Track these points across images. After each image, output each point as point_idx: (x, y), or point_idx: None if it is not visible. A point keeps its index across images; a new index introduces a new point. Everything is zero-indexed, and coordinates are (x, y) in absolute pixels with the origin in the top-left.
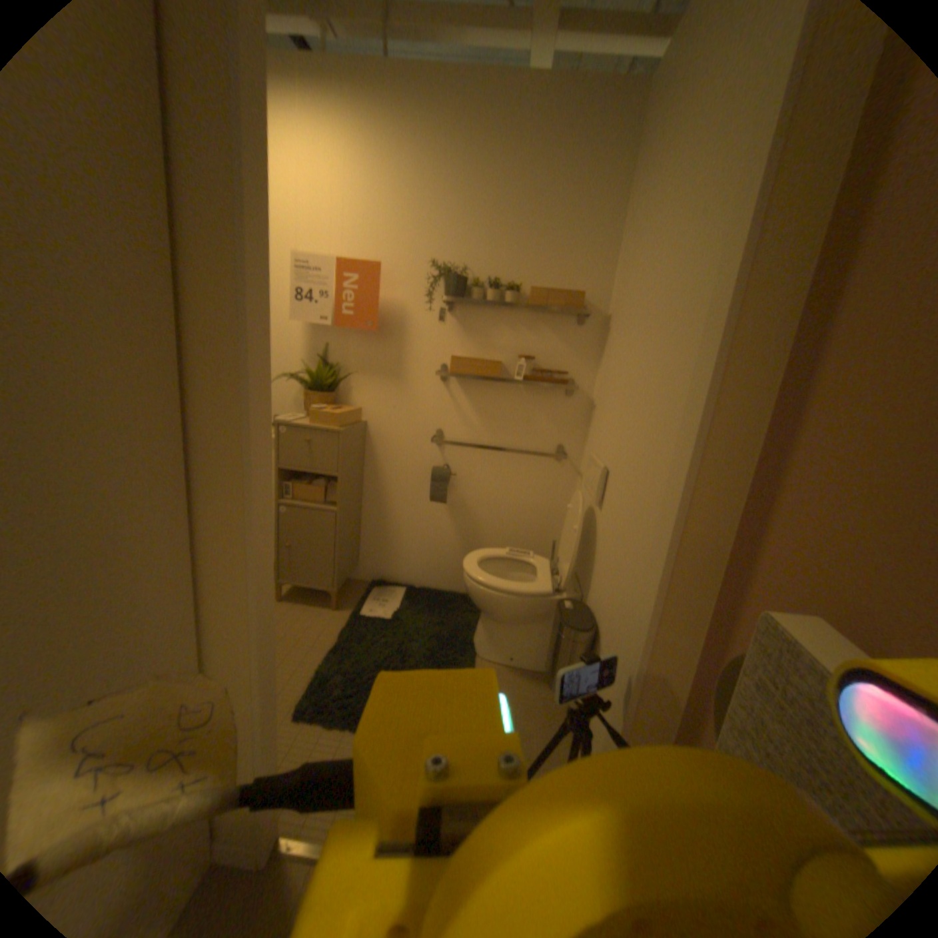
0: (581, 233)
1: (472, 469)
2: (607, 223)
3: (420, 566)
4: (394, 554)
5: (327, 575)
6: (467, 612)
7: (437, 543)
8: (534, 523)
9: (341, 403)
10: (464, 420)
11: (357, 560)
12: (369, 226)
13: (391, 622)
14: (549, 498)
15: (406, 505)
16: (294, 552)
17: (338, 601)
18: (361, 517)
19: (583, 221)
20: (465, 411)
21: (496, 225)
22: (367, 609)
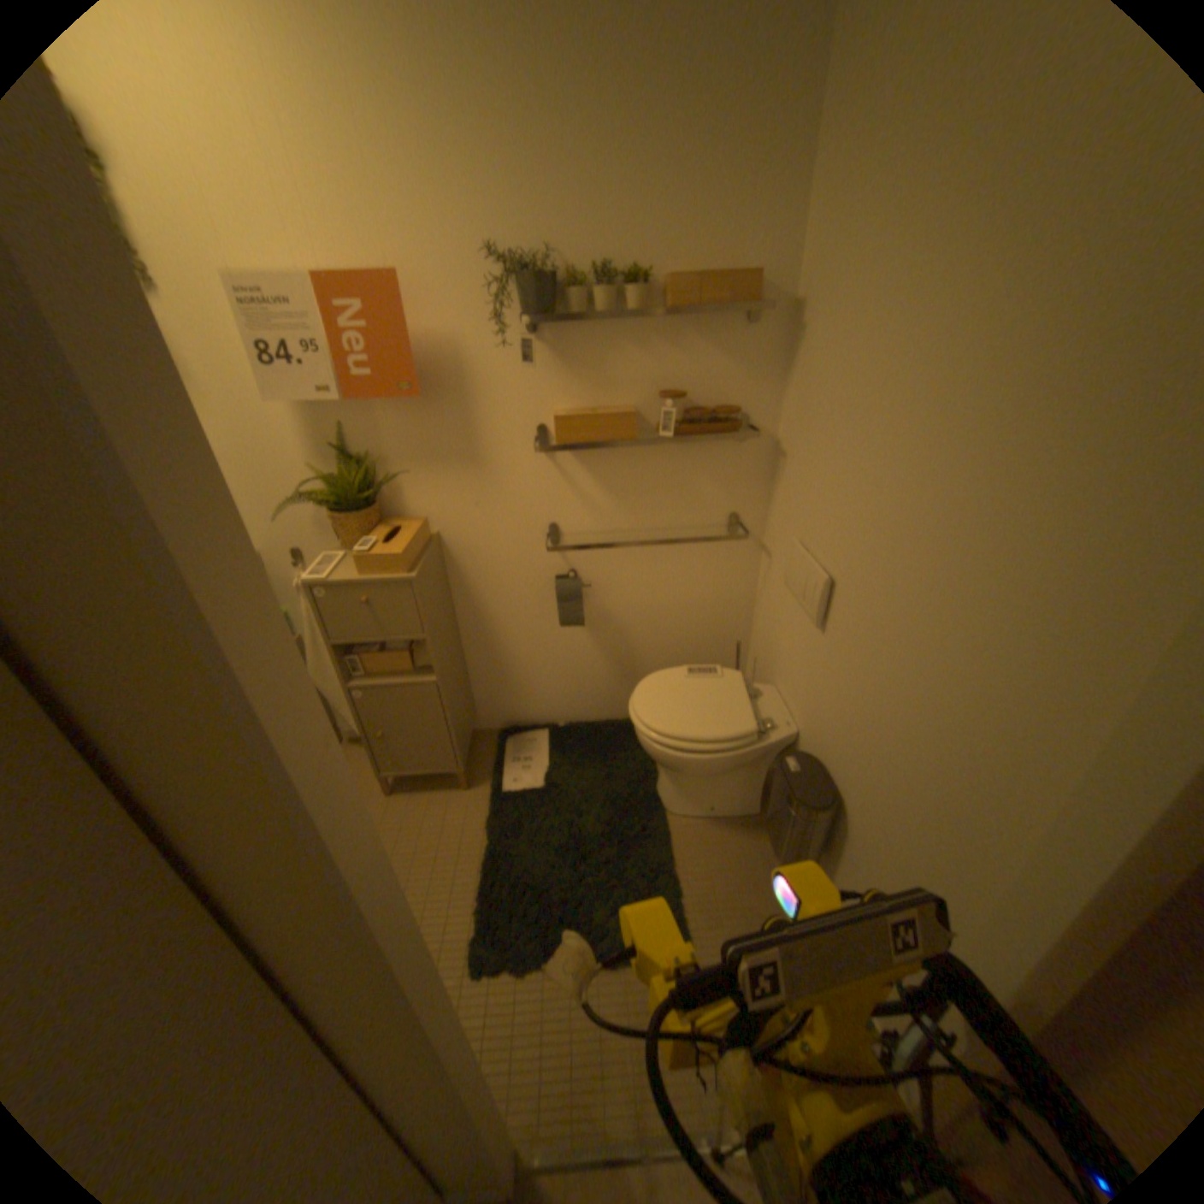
0: (741, 156)
1: (609, 572)
2: (787, 128)
3: (559, 701)
4: (520, 694)
5: (445, 758)
6: (635, 751)
7: (576, 671)
8: (703, 623)
9: (391, 514)
10: (586, 507)
11: (473, 714)
12: (351, 196)
13: (545, 795)
14: (721, 588)
15: (523, 634)
16: (390, 741)
17: (466, 779)
18: (464, 661)
19: (743, 130)
20: (586, 493)
21: (588, 161)
22: (508, 781)
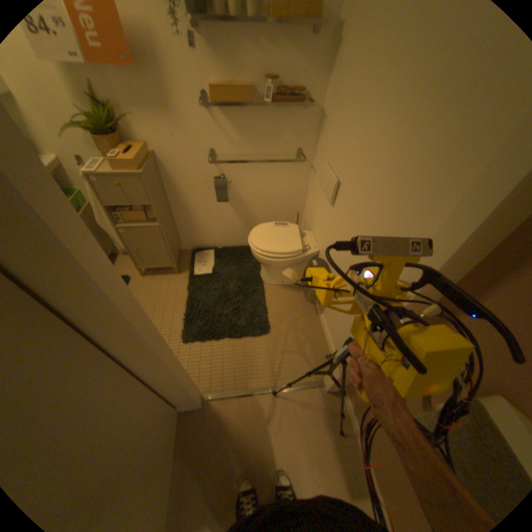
0: None
1: (240, 176)
2: None
3: (218, 237)
4: (200, 234)
5: (167, 261)
6: (252, 259)
7: (226, 224)
8: (283, 203)
9: (126, 139)
10: (228, 141)
11: (179, 242)
12: None
13: (213, 276)
14: (292, 187)
15: (200, 206)
16: (140, 253)
17: (178, 270)
18: (173, 218)
19: None
20: (228, 133)
21: None
22: (196, 271)
